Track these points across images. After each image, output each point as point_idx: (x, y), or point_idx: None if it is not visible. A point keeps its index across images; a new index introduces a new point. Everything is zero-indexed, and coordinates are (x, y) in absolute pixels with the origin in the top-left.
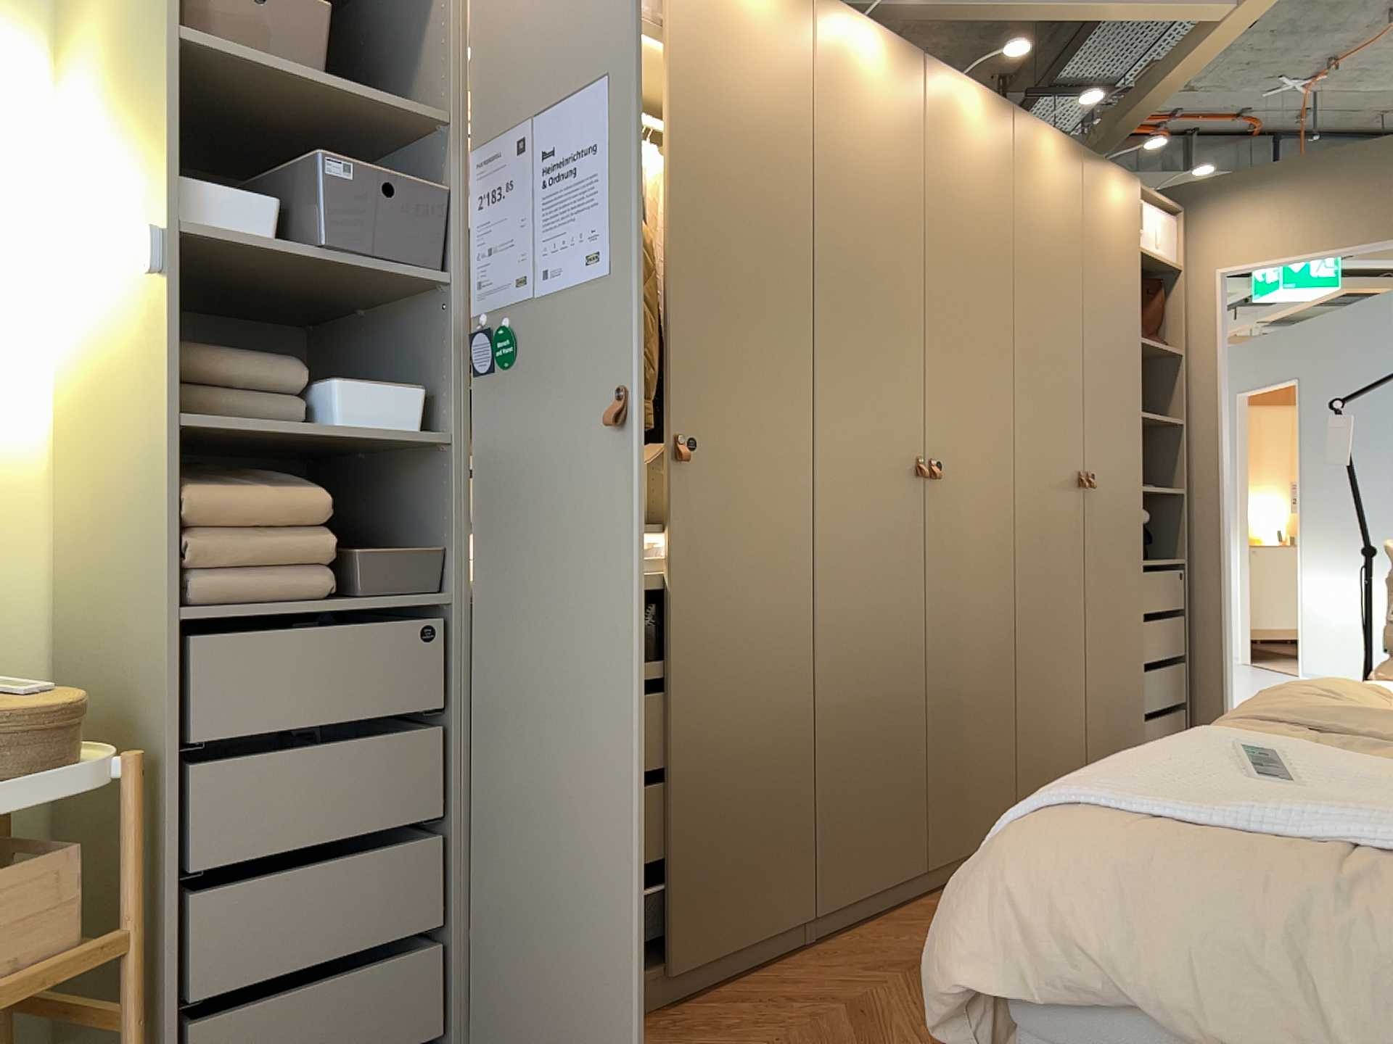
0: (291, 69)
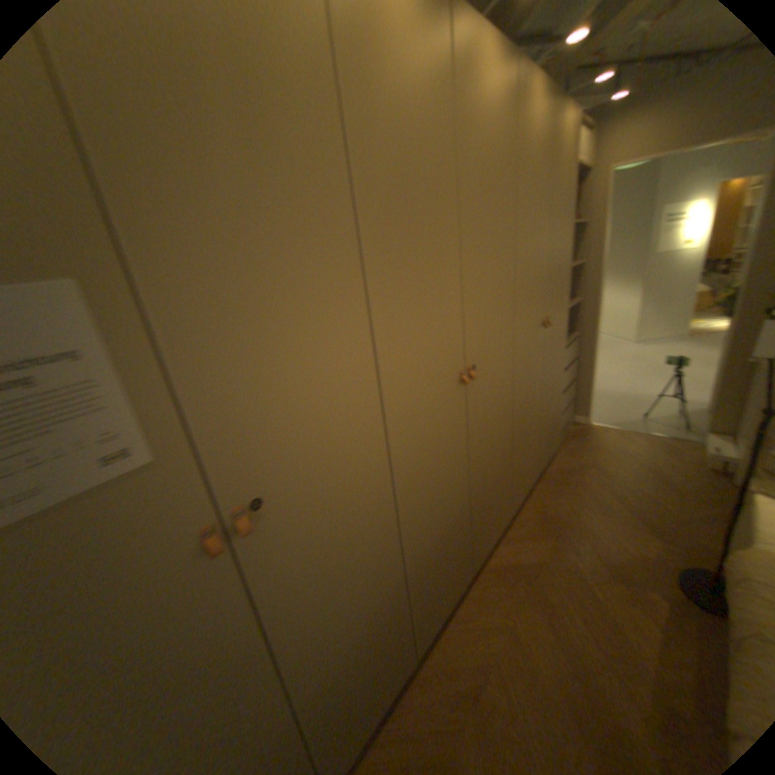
0: None
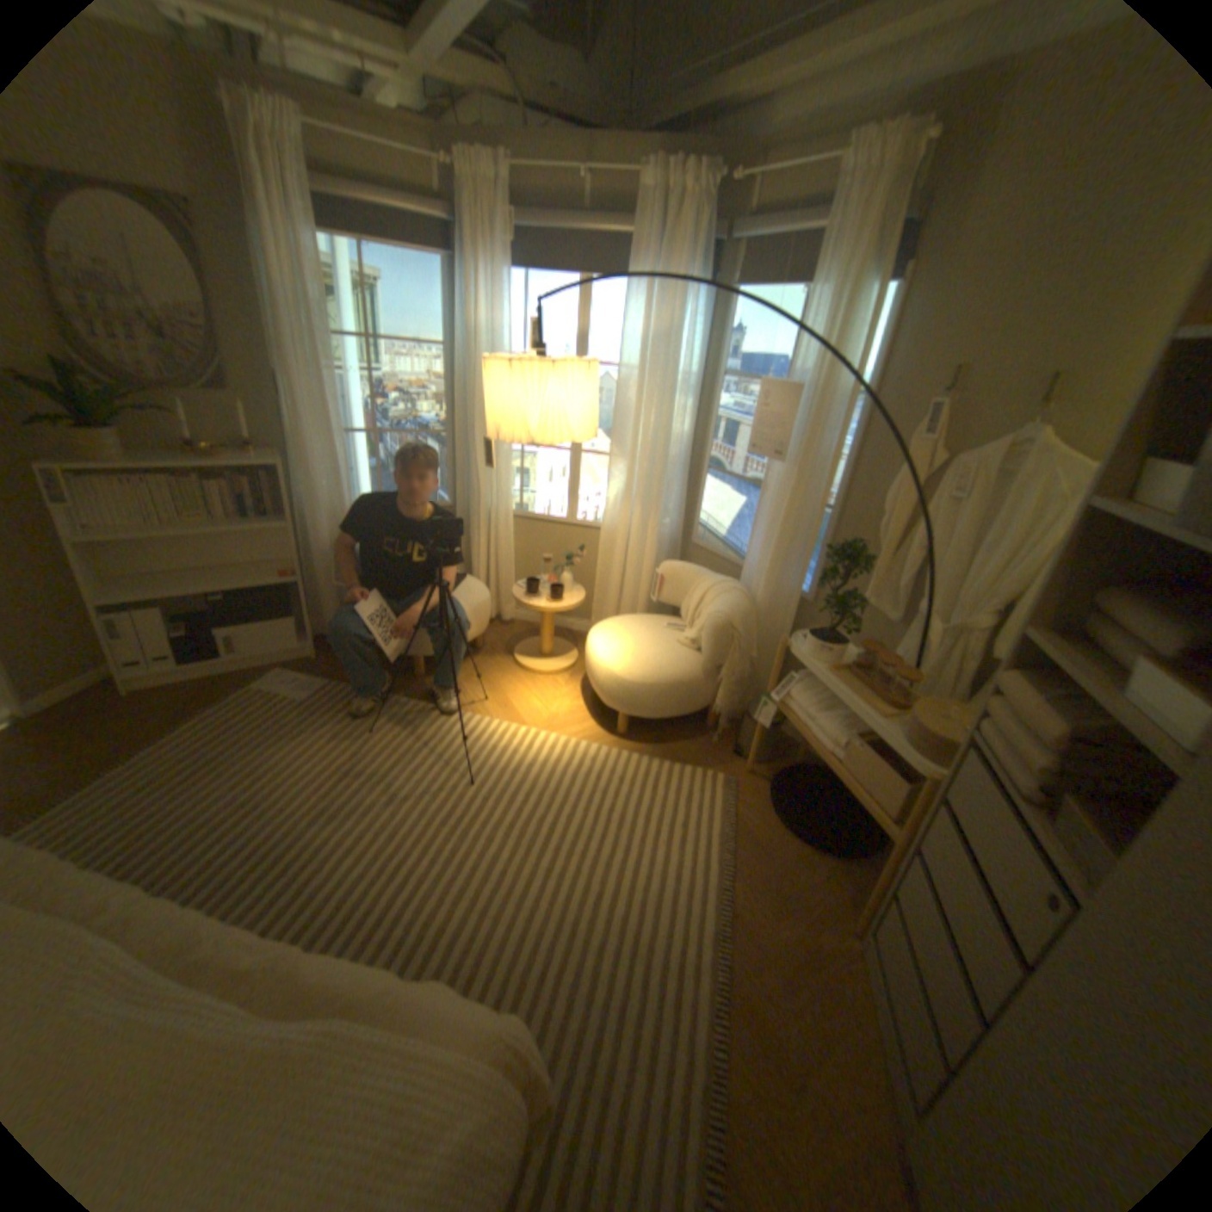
0: None
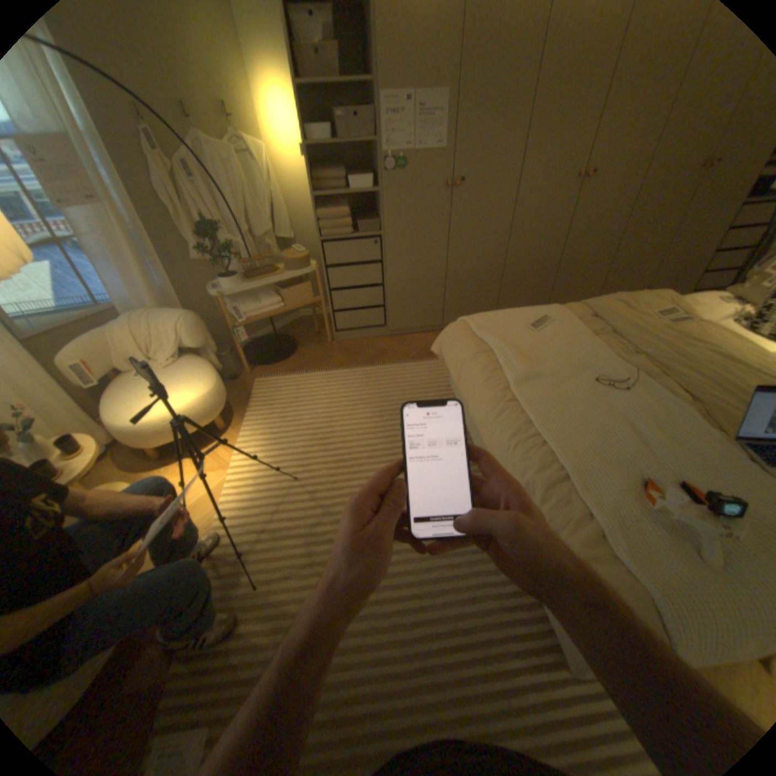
0: (328, 75)
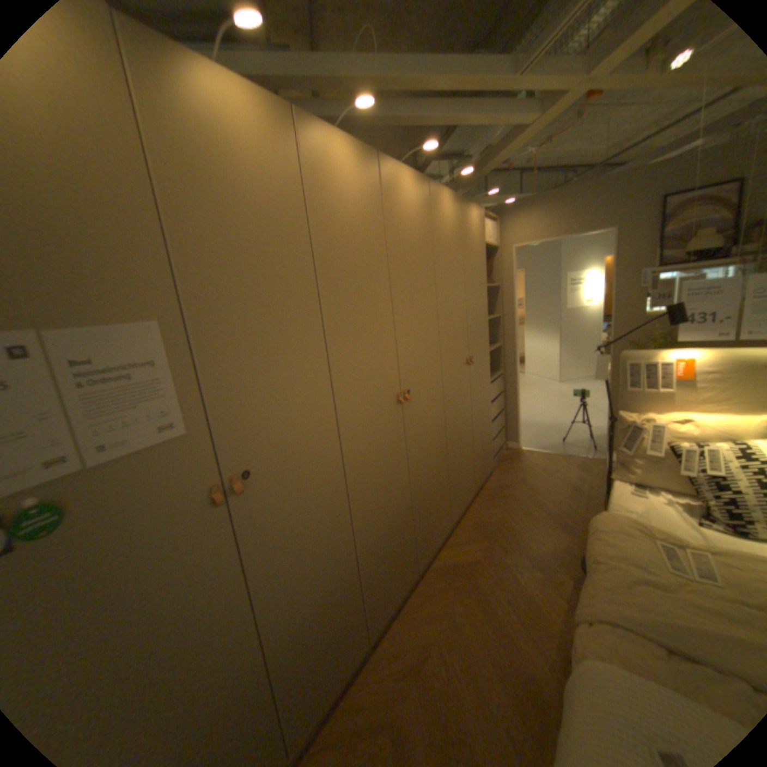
0: None
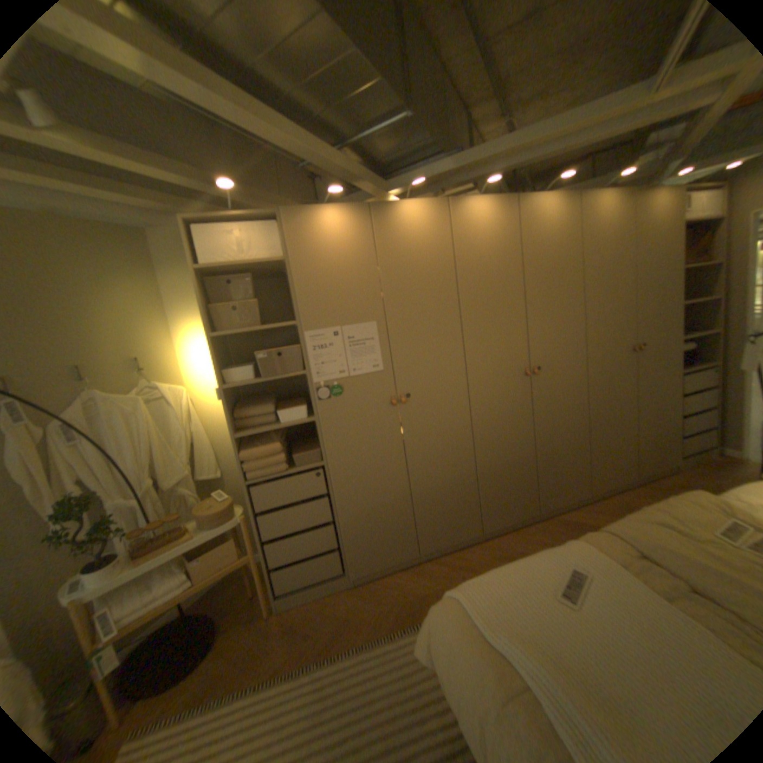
0: (249, 324)
